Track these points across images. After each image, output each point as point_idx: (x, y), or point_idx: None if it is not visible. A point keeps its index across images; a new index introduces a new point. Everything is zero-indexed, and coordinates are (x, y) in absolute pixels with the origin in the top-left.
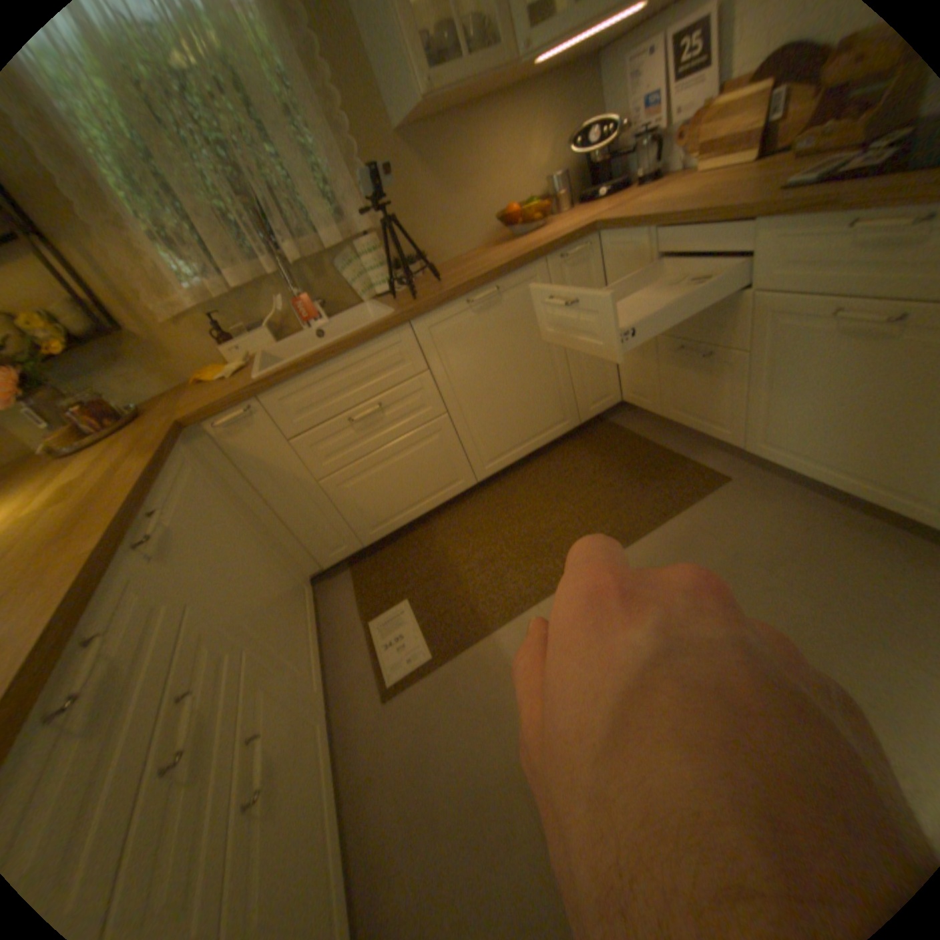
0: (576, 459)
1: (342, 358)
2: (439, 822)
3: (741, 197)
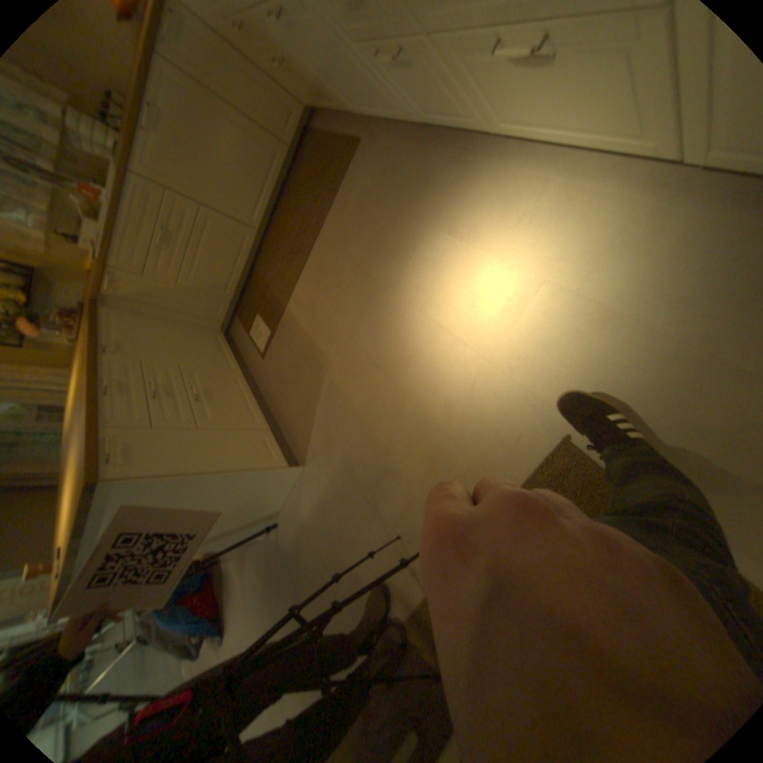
0: (301, 175)
1: (121, 216)
2: (288, 381)
3: None
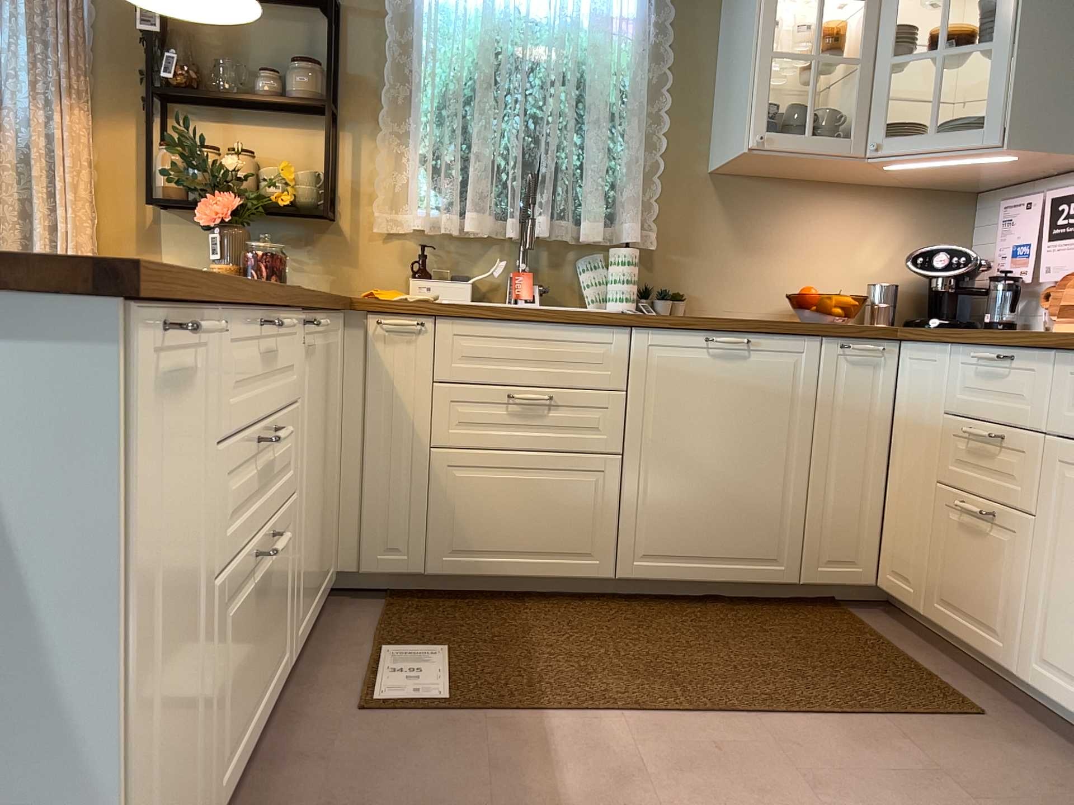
0: (773, 625)
1: (541, 327)
2: None
3: (1047, 333)
